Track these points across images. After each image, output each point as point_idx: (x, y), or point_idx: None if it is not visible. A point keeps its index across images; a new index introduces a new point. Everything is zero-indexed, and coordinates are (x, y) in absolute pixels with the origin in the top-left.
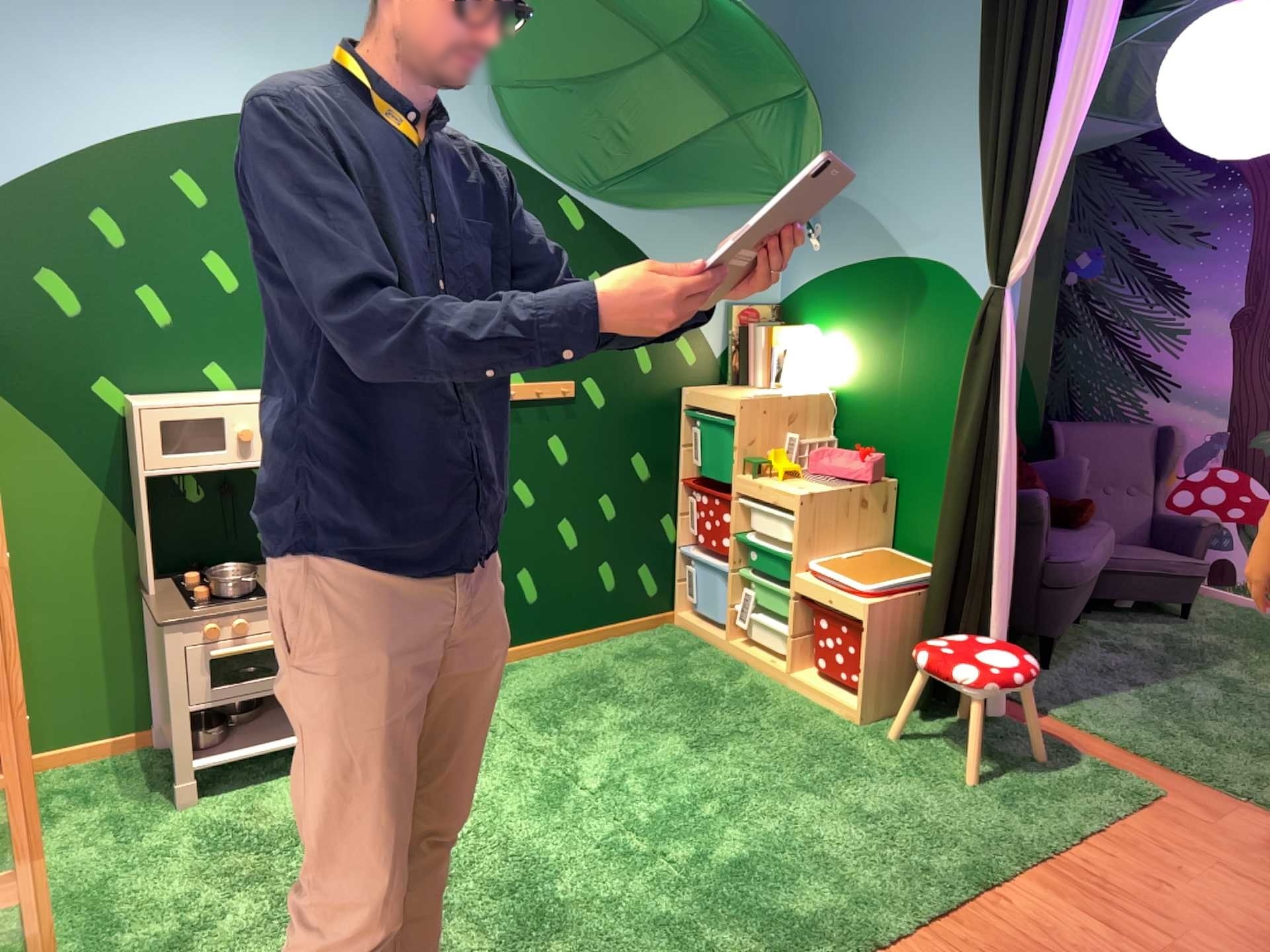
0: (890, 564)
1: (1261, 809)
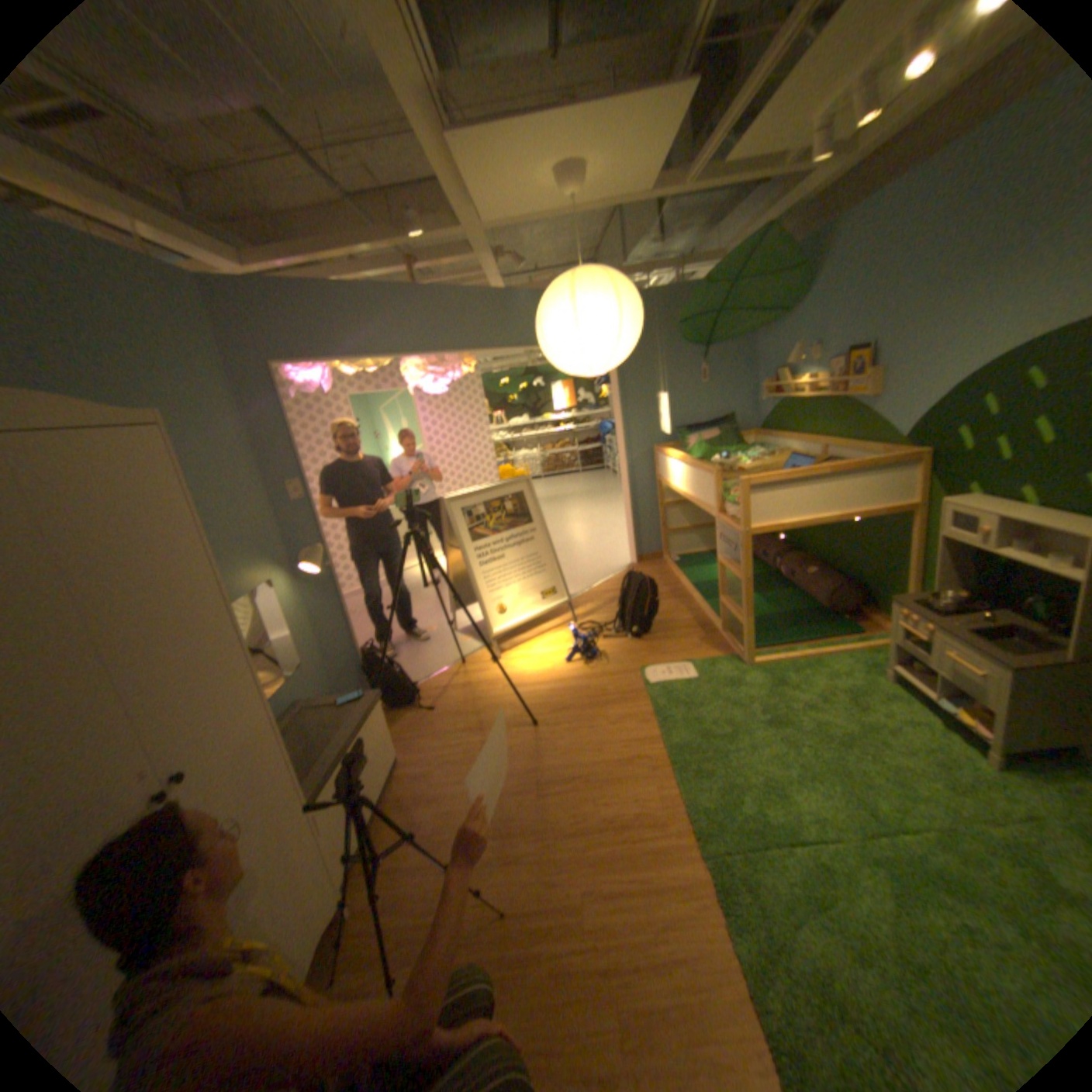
0: None
1: None
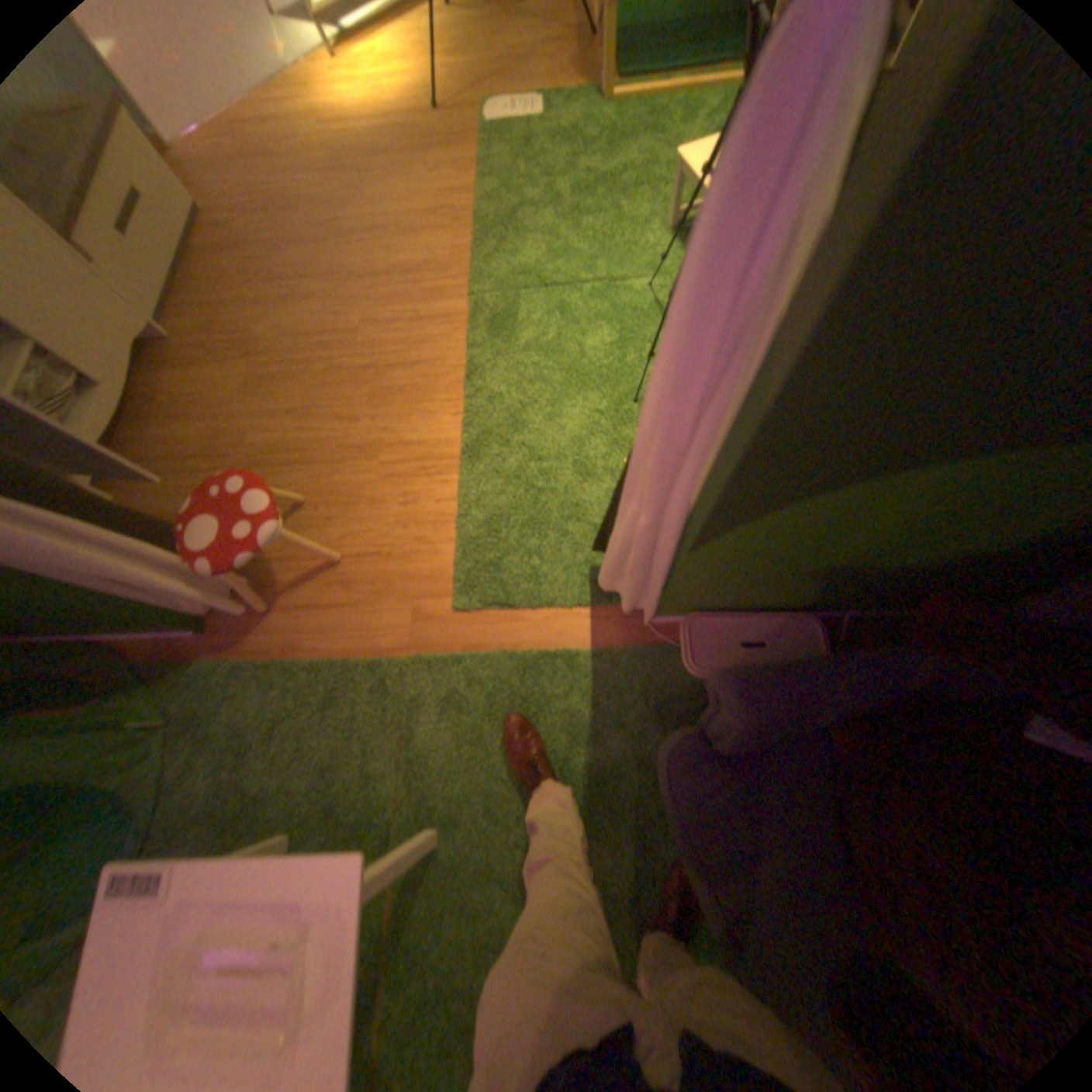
0: None
1: (390, 657)
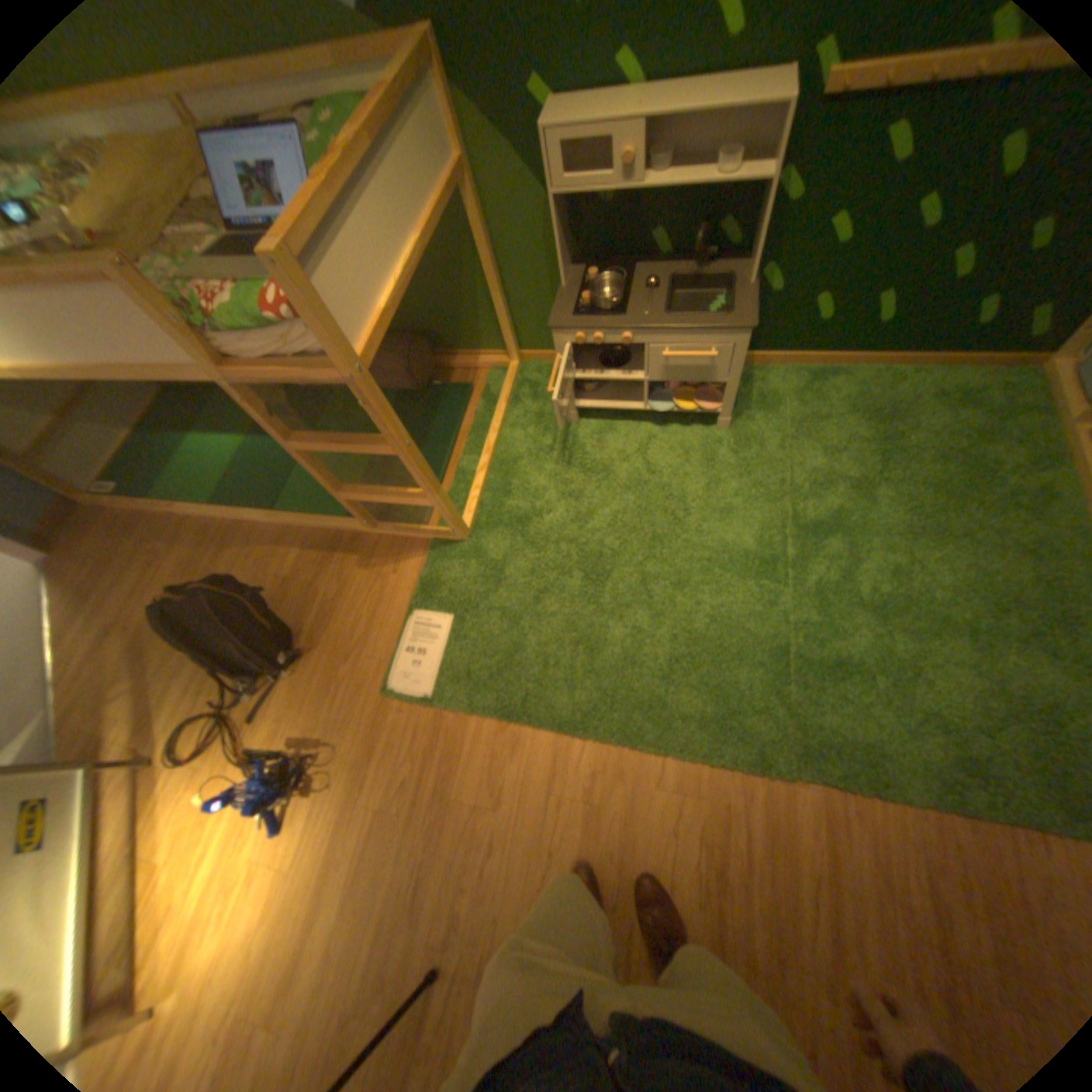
0: None
1: None
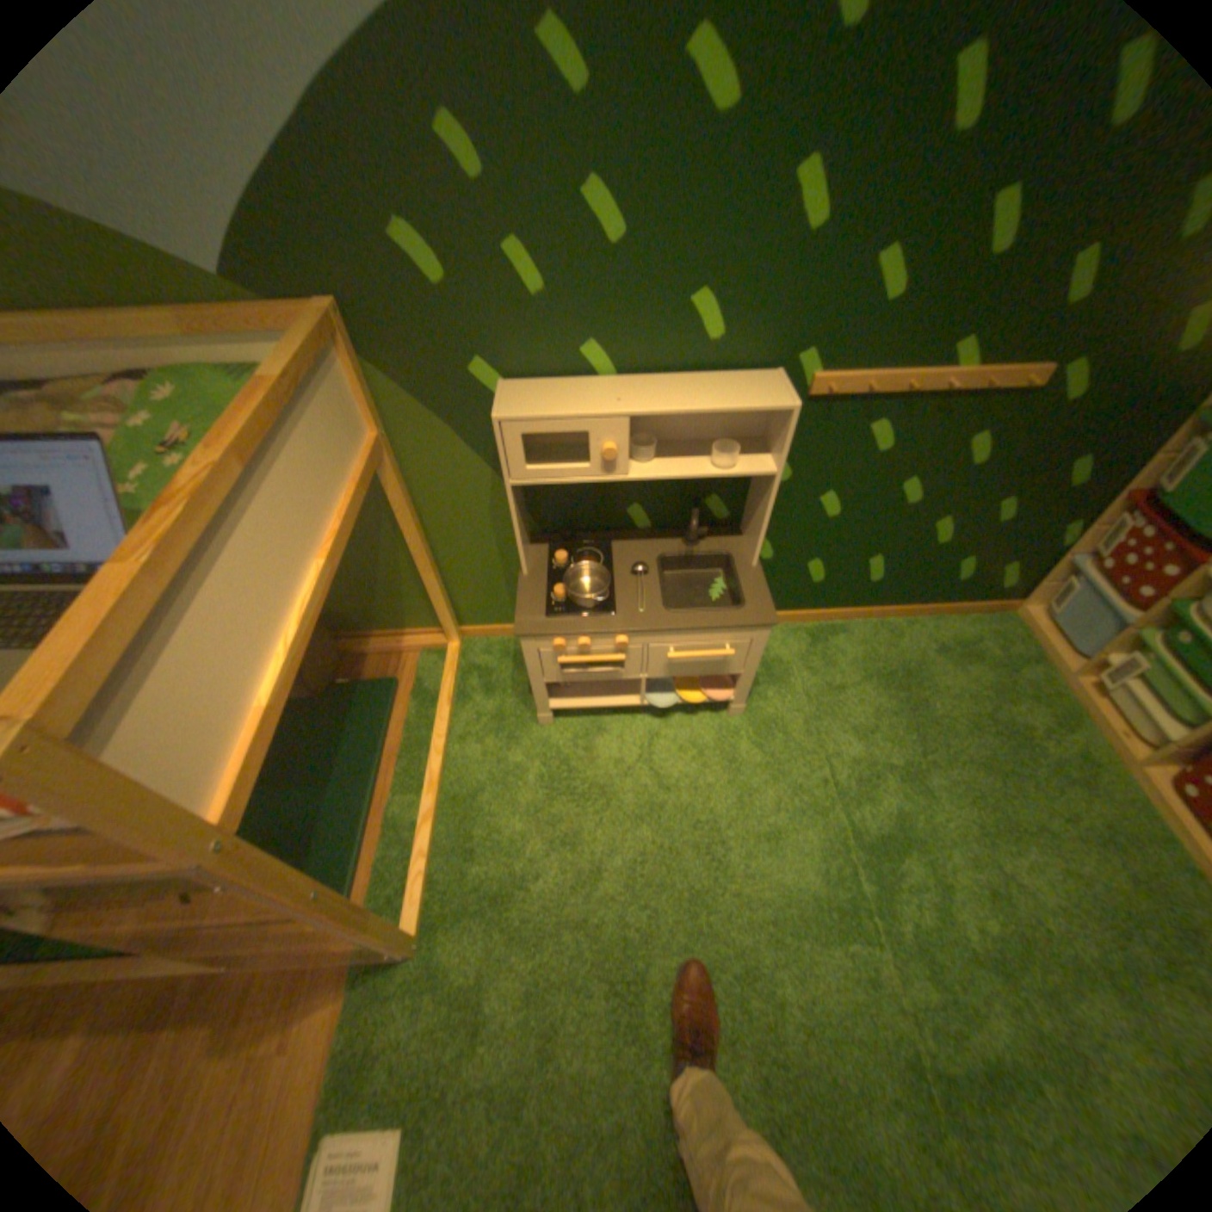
0: None
1: None
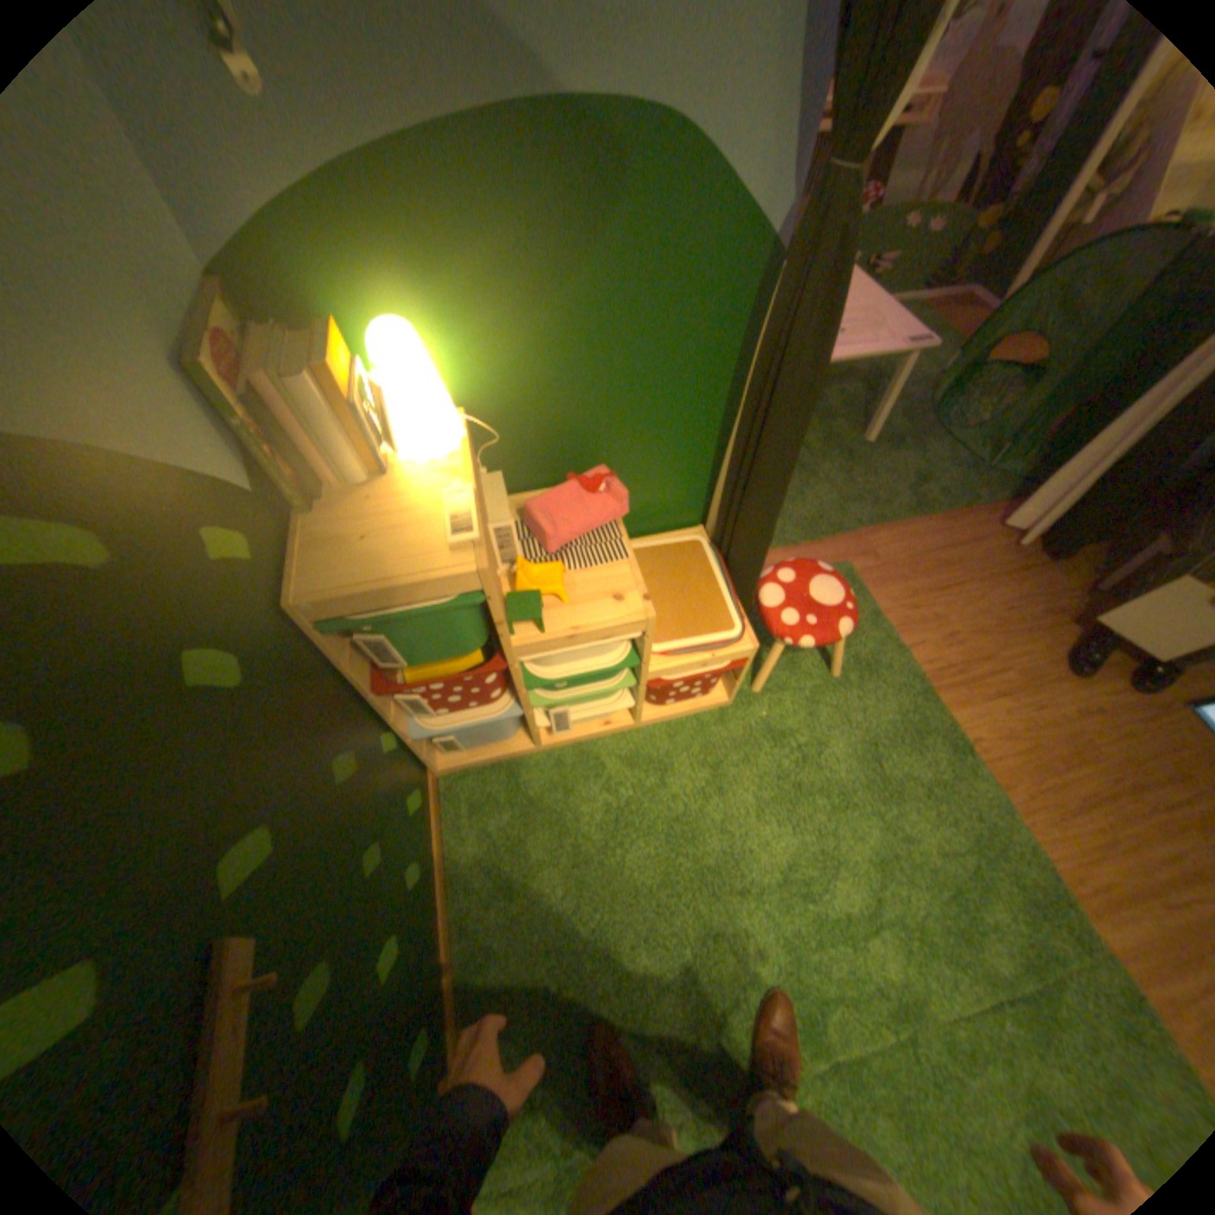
0: (669, 571)
1: (867, 529)
